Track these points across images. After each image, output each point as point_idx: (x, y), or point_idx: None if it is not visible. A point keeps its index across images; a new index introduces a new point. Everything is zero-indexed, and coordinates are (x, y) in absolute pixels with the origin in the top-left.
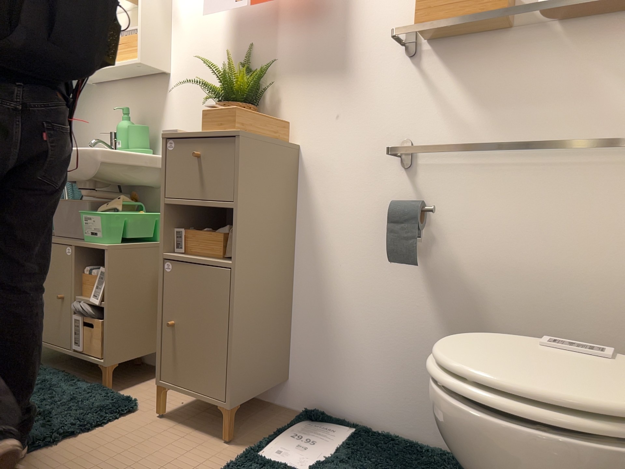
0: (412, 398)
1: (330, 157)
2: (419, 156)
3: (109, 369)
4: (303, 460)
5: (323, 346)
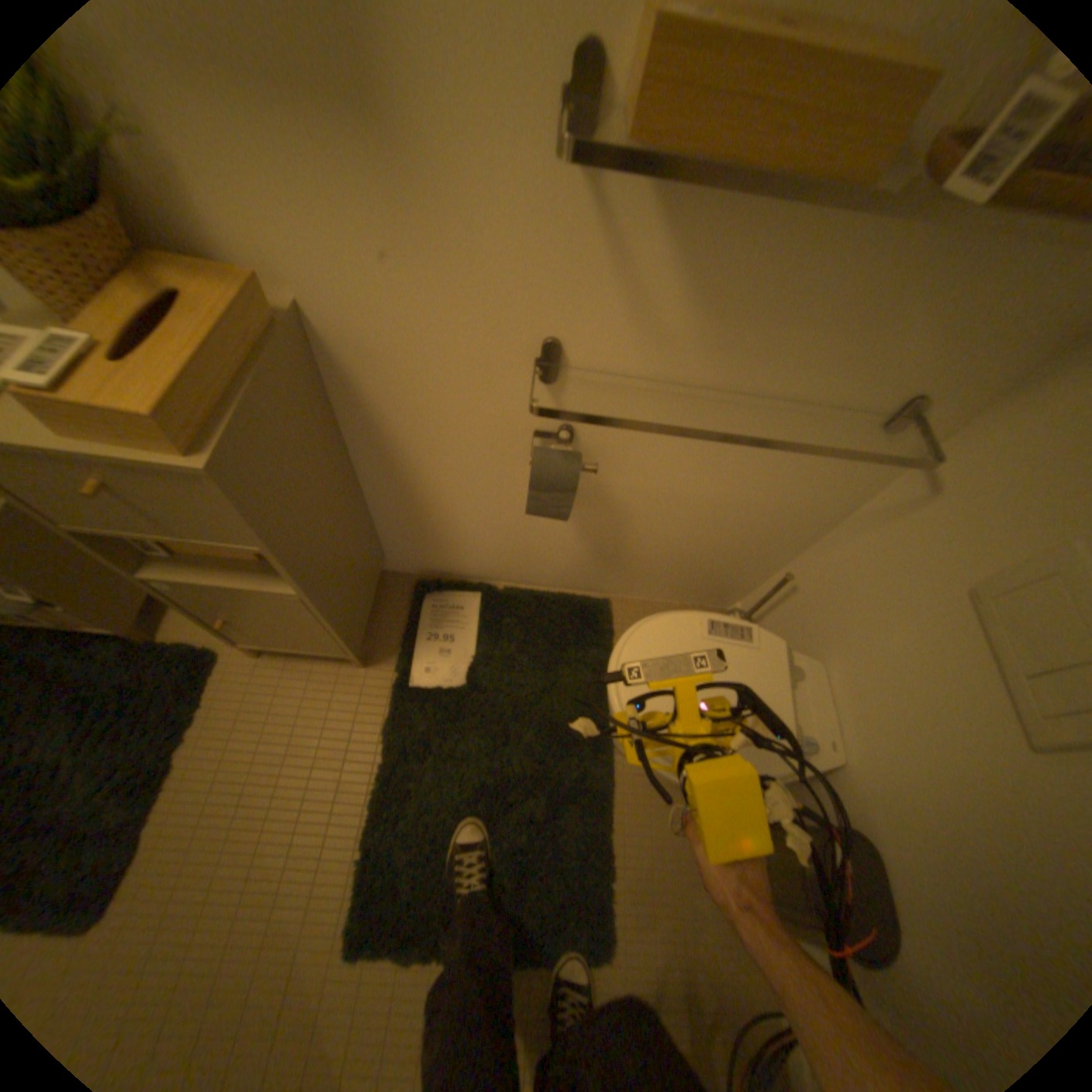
0: (537, 569)
1: (386, 337)
2: (574, 367)
3: (129, 636)
4: (456, 675)
5: (426, 540)
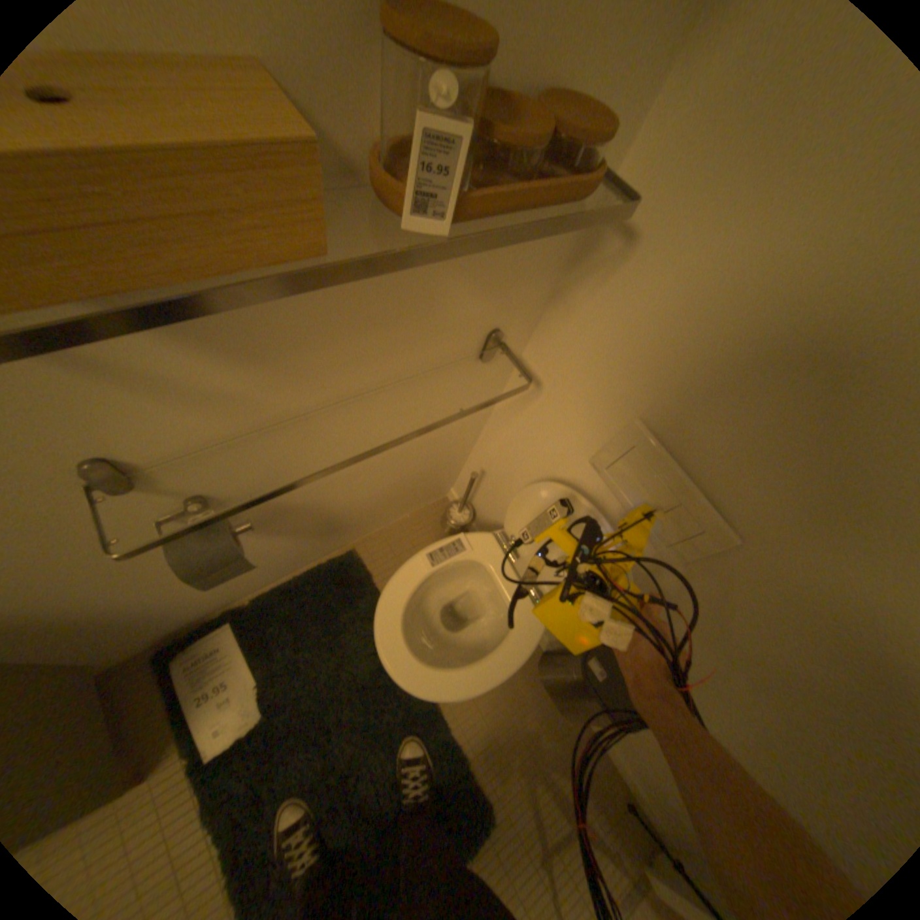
0: (268, 573)
1: None
2: (145, 462)
3: None
4: (246, 716)
5: (123, 632)
